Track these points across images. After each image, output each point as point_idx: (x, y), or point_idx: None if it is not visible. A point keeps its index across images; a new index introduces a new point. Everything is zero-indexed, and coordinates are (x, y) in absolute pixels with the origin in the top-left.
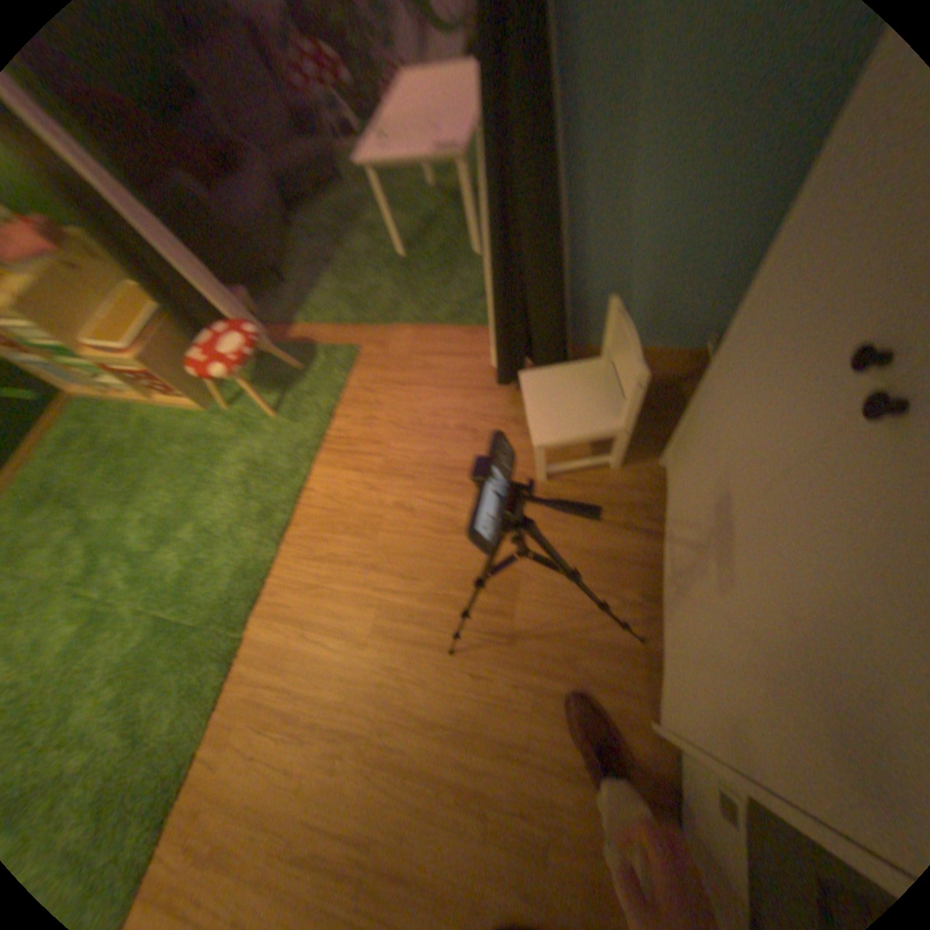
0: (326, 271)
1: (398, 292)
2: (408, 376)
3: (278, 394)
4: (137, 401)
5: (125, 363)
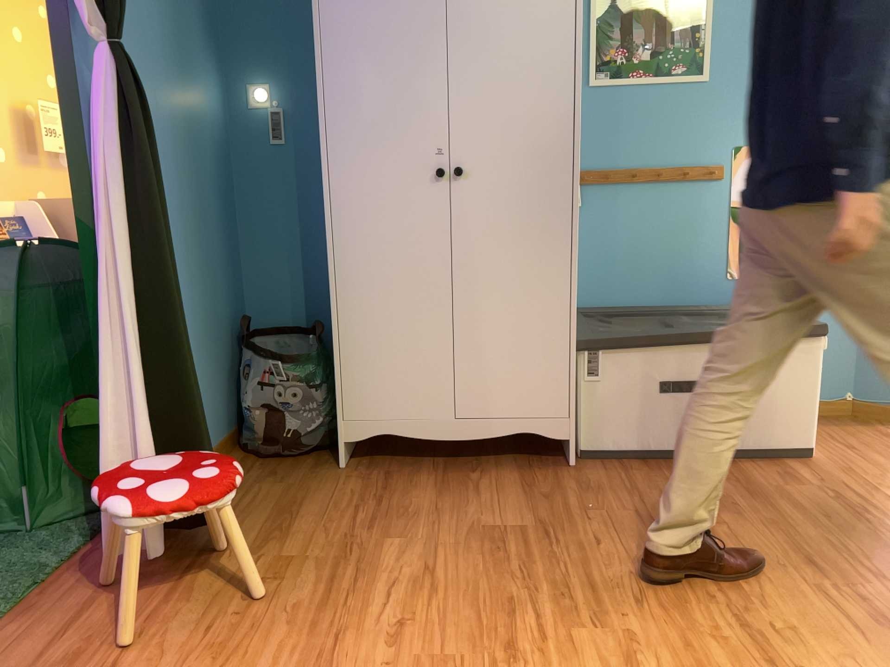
0: None
1: None
2: None
3: None
4: None
5: None
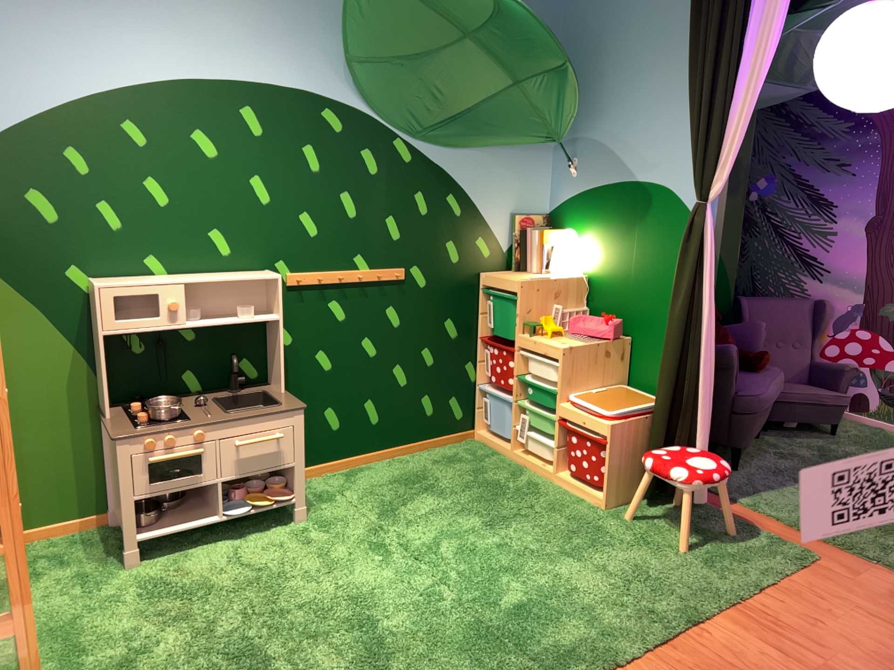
0: (795, 485)
1: (893, 542)
2: (888, 614)
3: (700, 541)
4: (545, 470)
5: (600, 428)
